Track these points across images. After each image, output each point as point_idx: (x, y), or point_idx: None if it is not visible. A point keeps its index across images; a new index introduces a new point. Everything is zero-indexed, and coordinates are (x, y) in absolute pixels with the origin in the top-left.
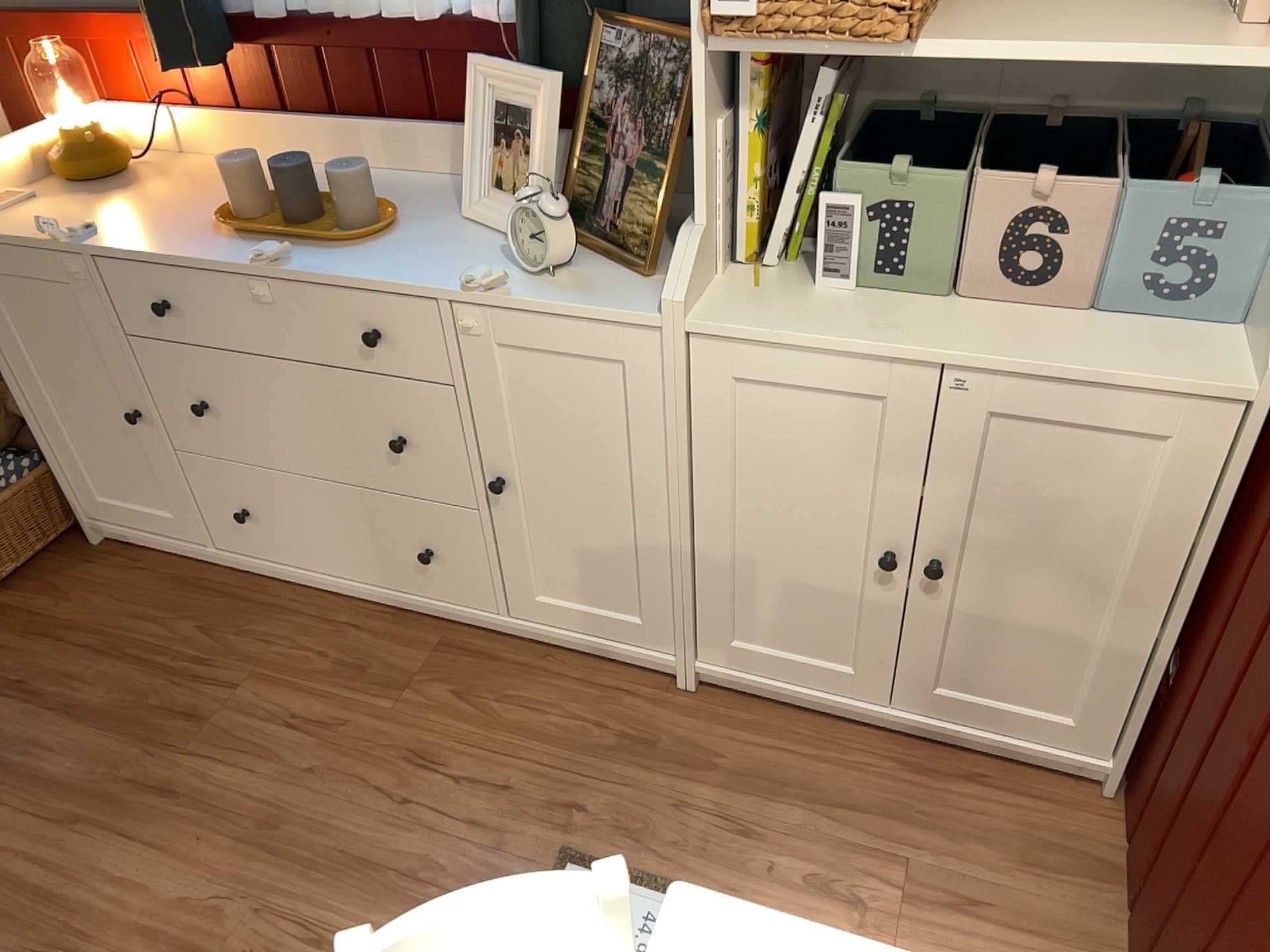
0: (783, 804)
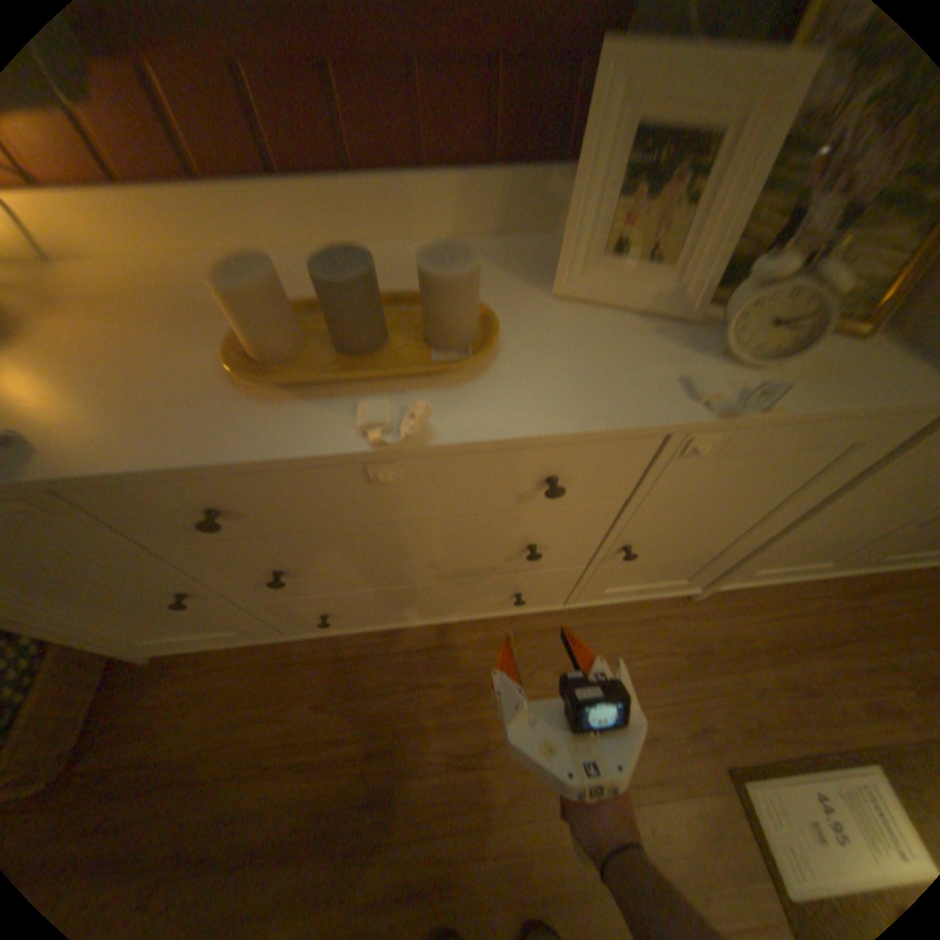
0: (815, 666)
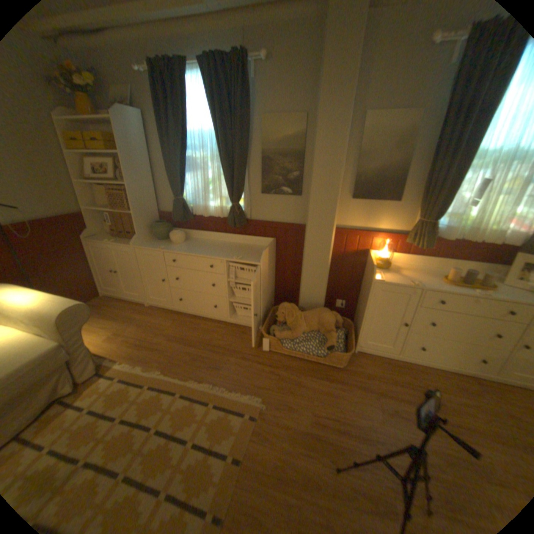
0: None
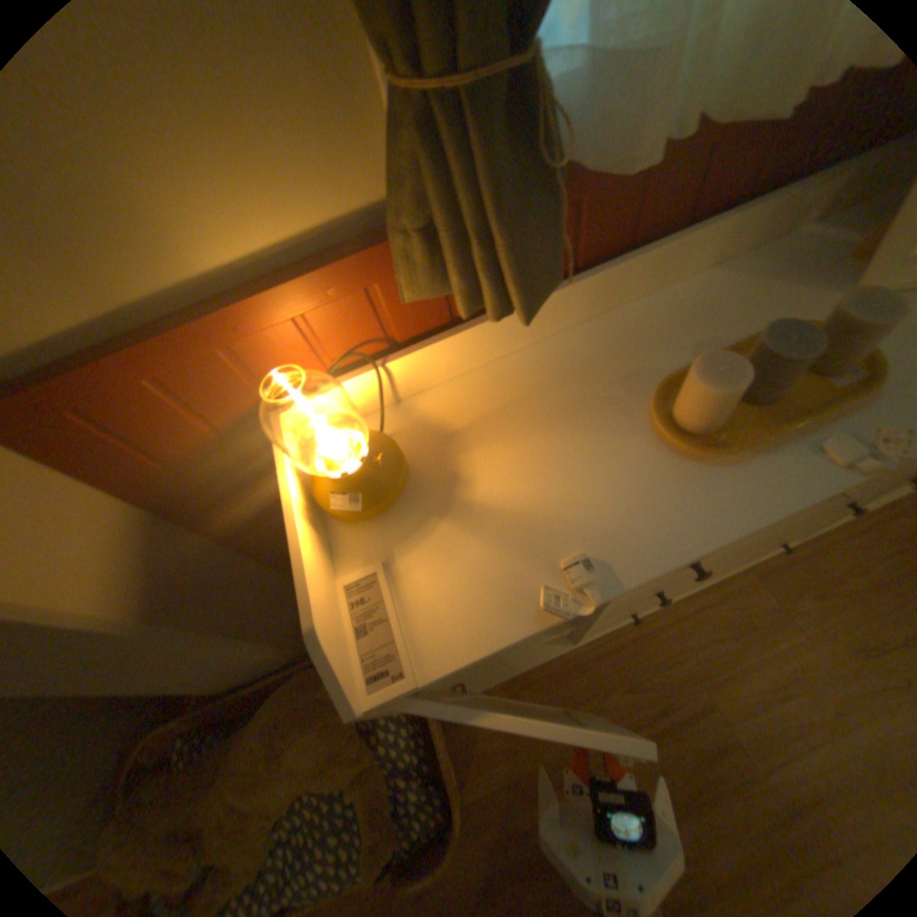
0: None
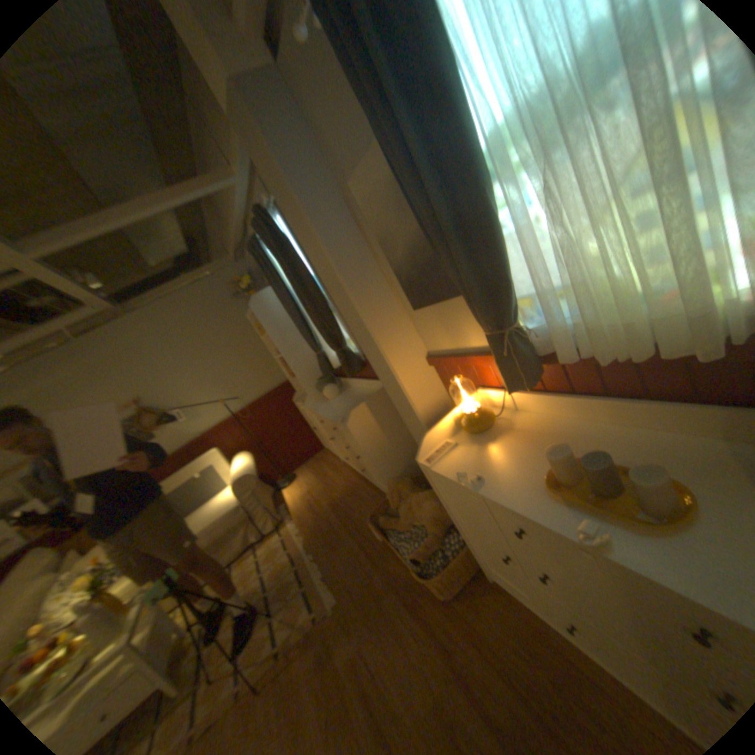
0: None
